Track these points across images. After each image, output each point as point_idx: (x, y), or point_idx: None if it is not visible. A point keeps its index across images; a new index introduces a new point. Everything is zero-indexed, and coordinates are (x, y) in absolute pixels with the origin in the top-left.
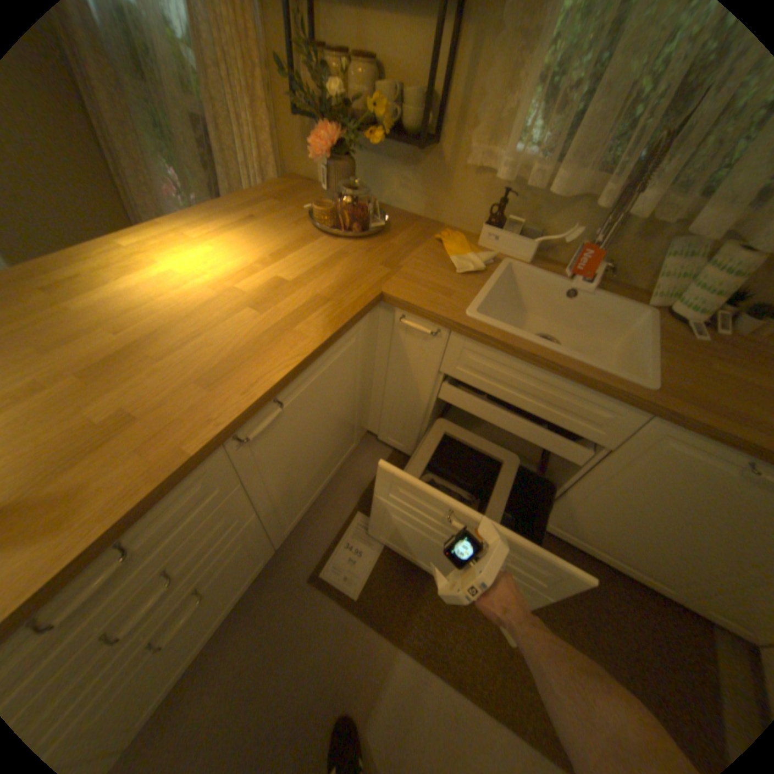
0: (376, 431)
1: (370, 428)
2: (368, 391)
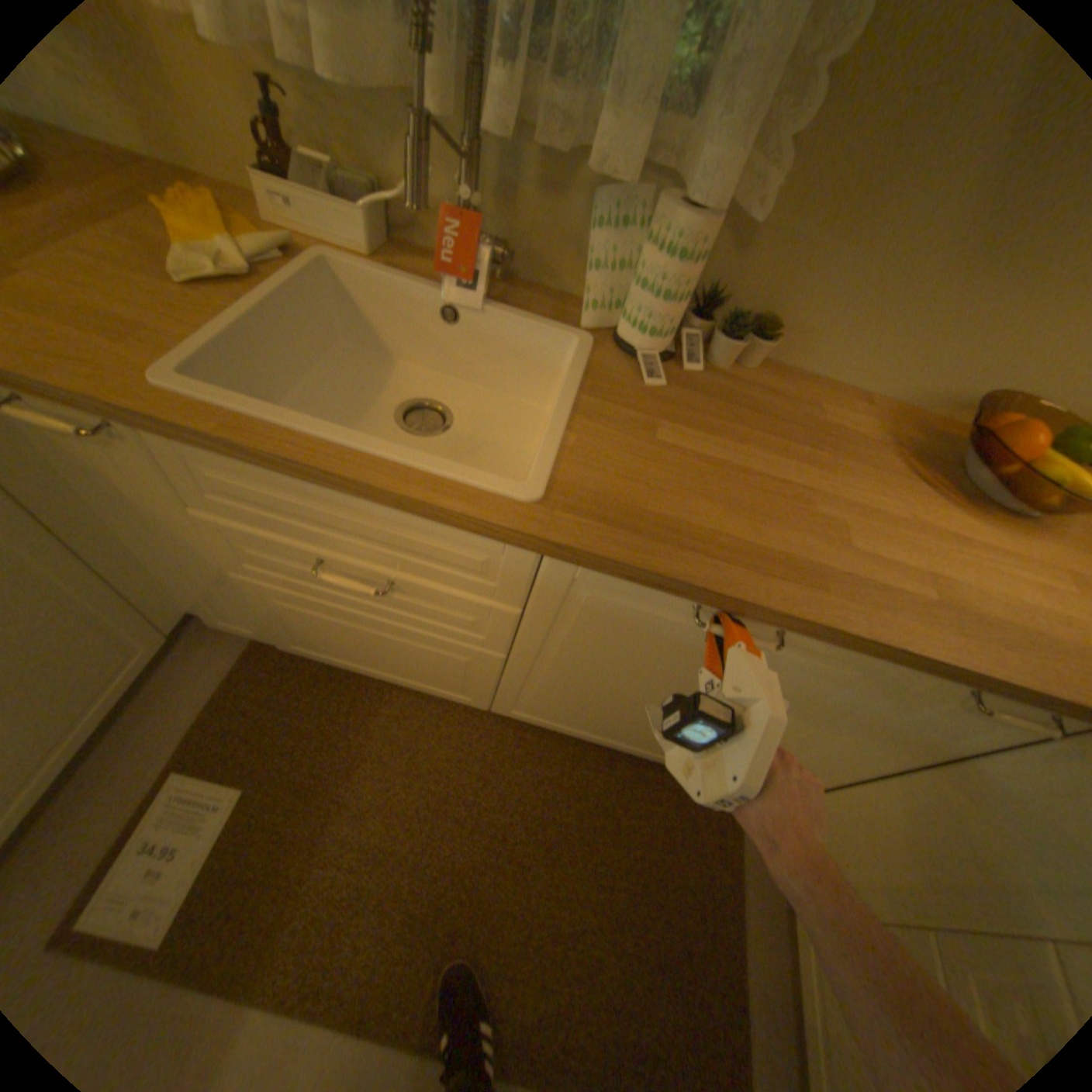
0: (199, 614)
1: (185, 611)
2: (110, 555)
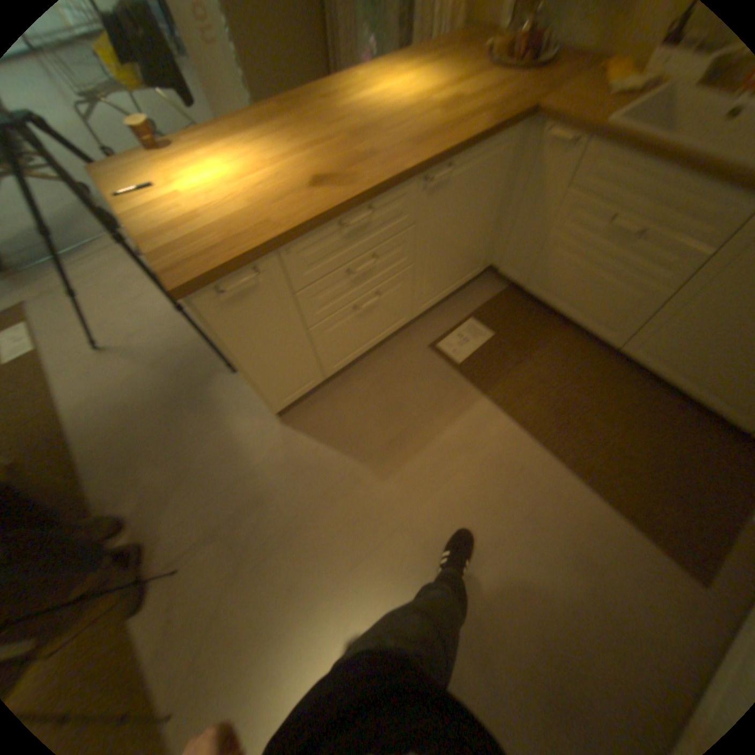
0: (497, 266)
1: (492, 263)
2: (500, 219)
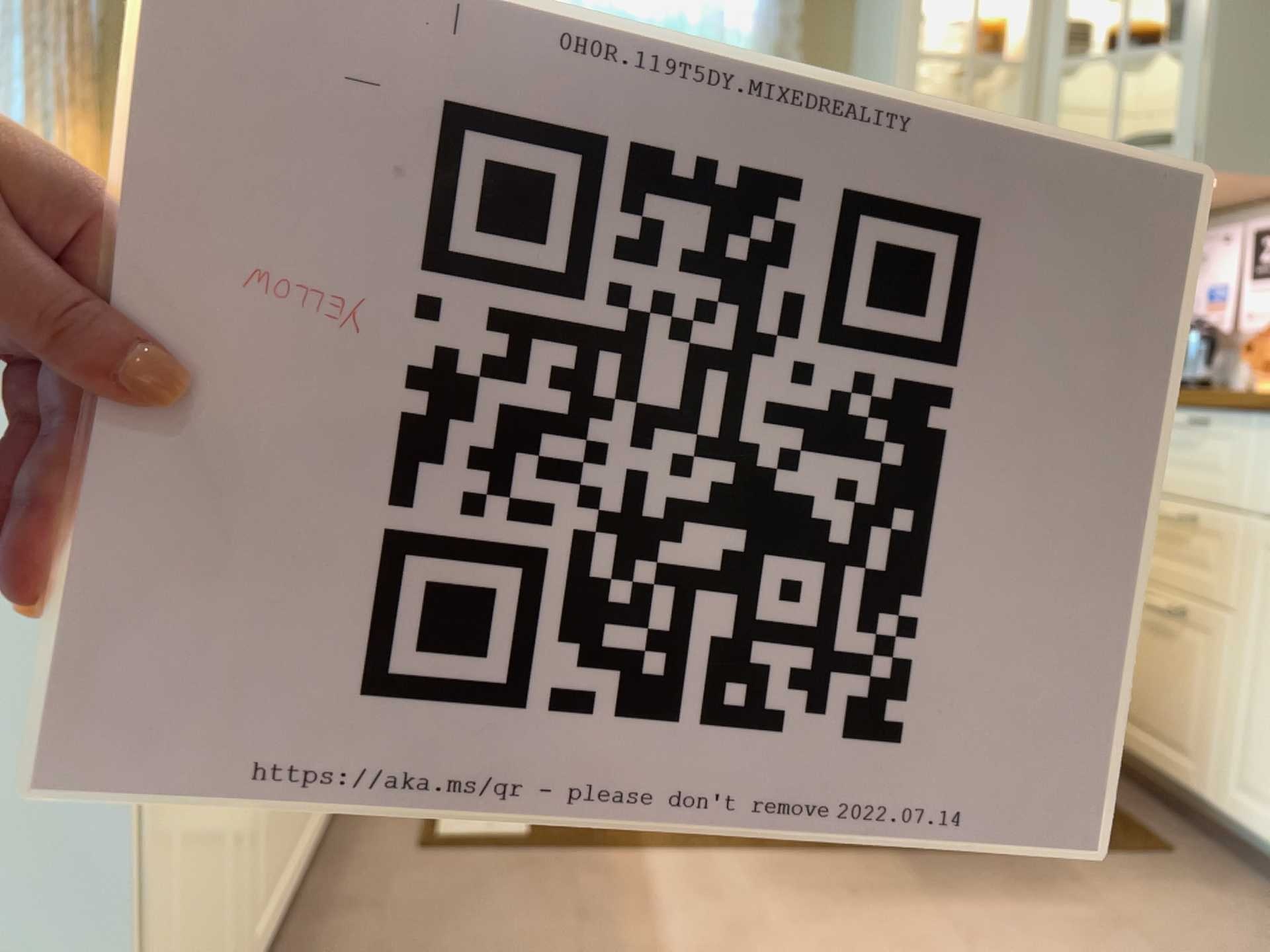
0: None
1: None
2: None
